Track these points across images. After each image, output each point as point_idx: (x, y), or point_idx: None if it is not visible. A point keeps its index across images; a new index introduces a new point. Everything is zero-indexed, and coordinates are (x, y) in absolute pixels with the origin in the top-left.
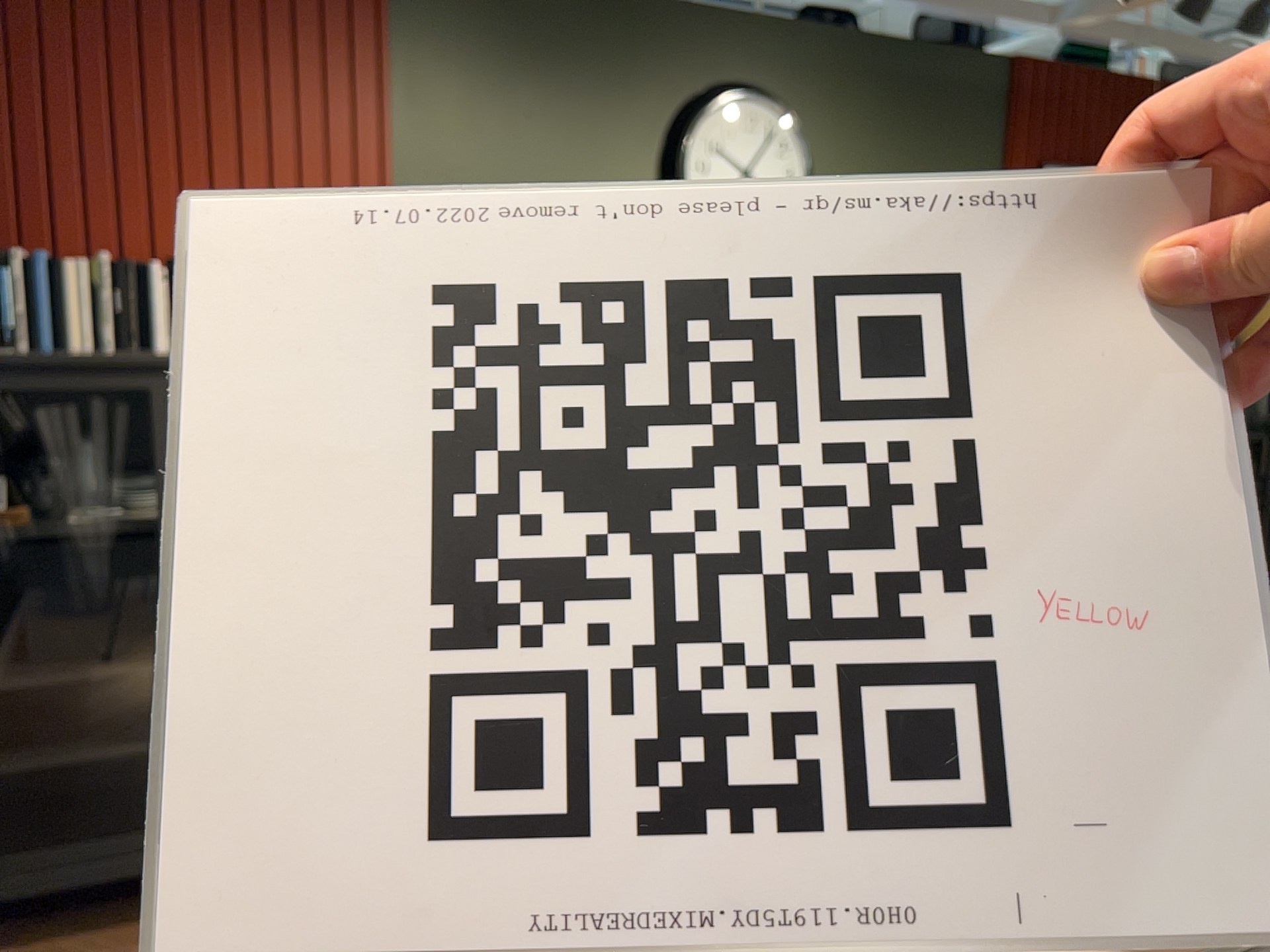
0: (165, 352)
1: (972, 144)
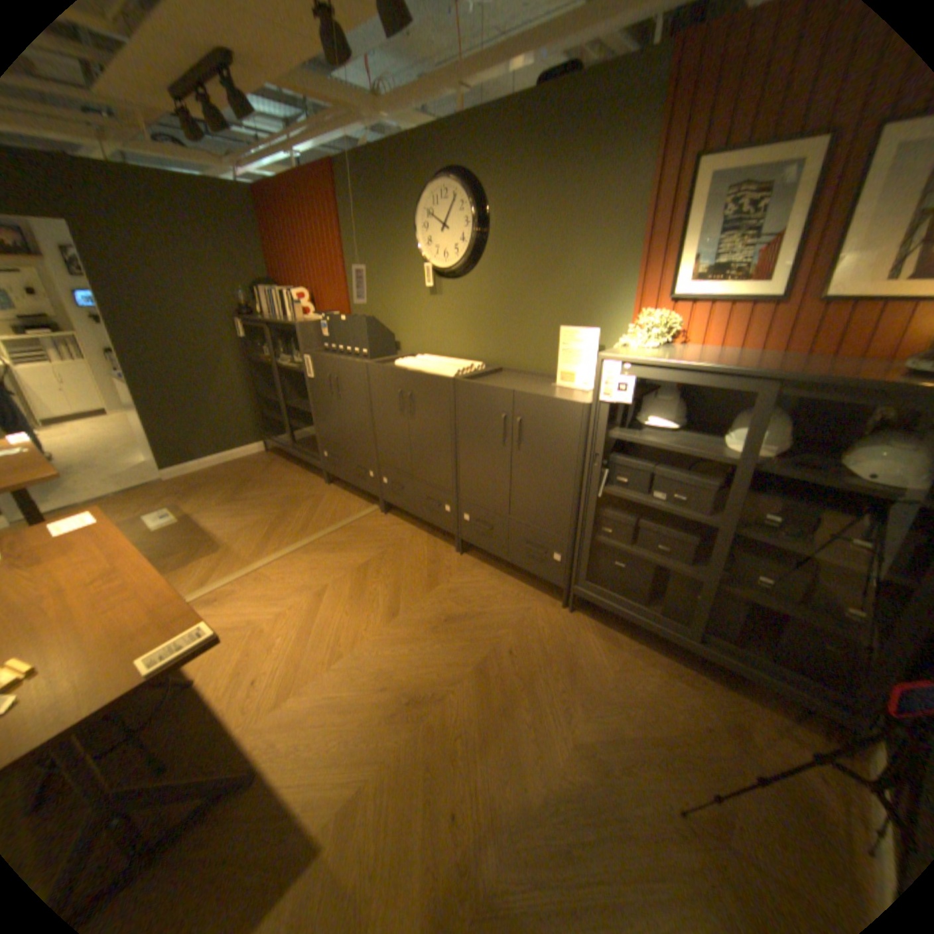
0: (285, 317)
1: (619, 156)
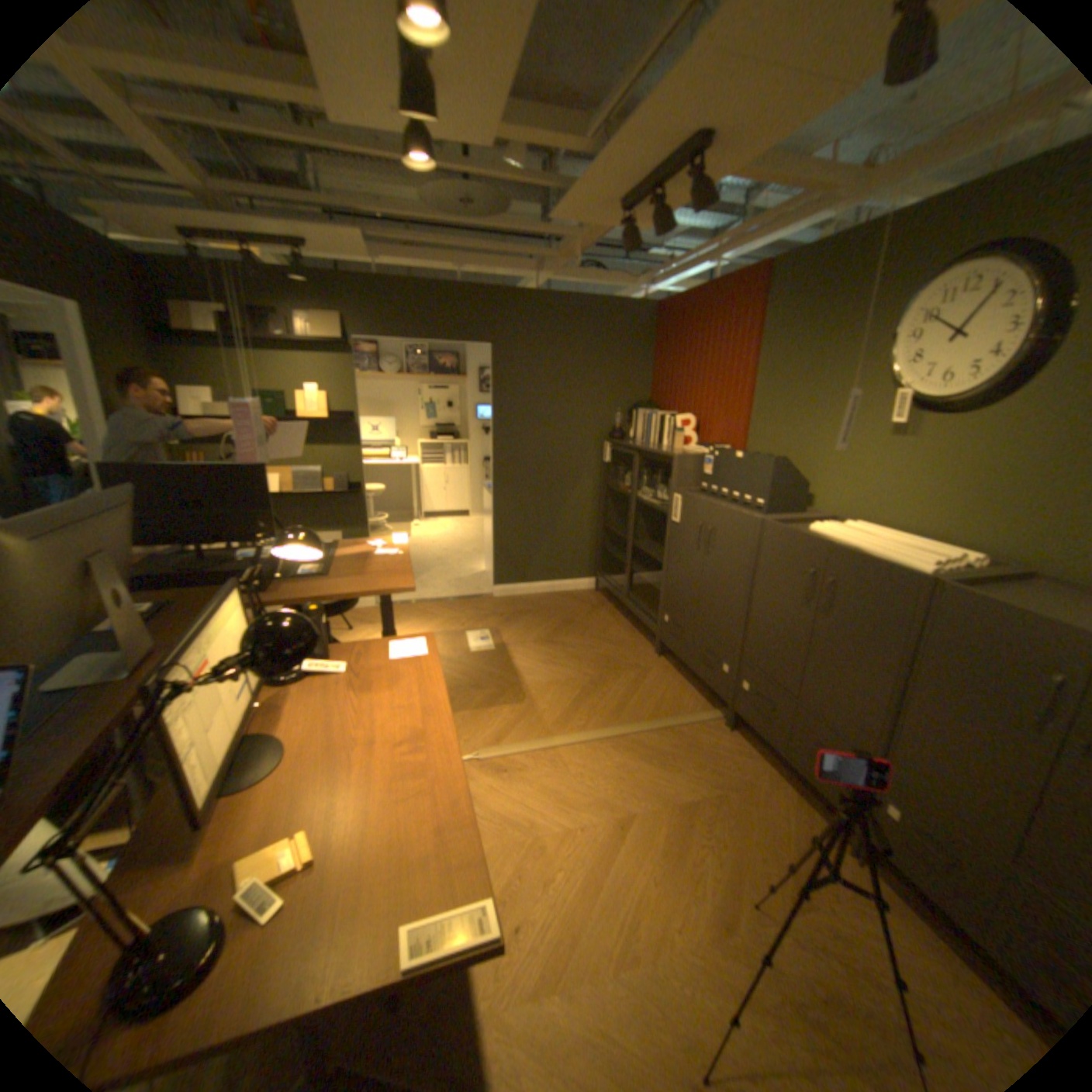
0: (660, 446)
1: None
